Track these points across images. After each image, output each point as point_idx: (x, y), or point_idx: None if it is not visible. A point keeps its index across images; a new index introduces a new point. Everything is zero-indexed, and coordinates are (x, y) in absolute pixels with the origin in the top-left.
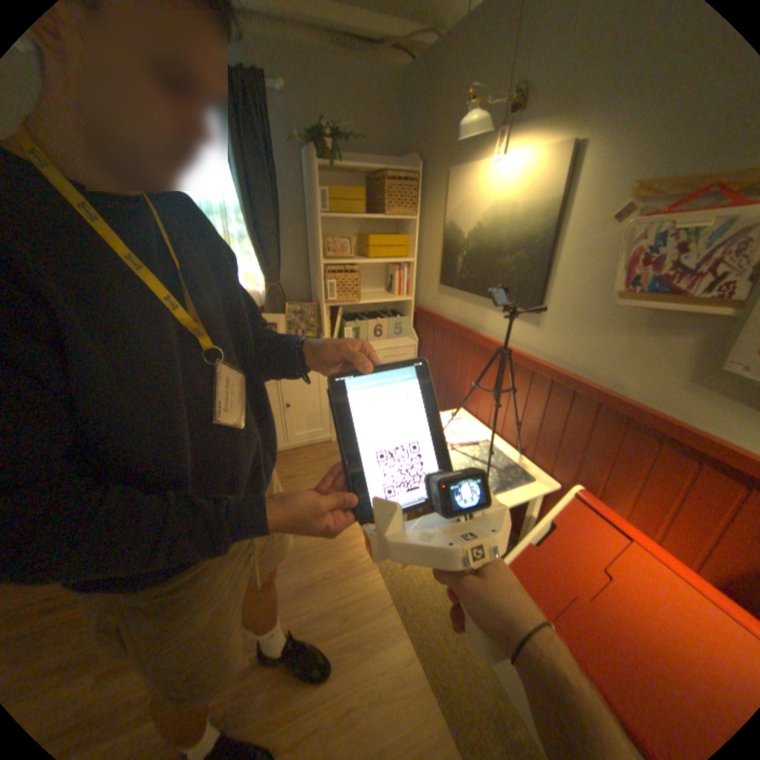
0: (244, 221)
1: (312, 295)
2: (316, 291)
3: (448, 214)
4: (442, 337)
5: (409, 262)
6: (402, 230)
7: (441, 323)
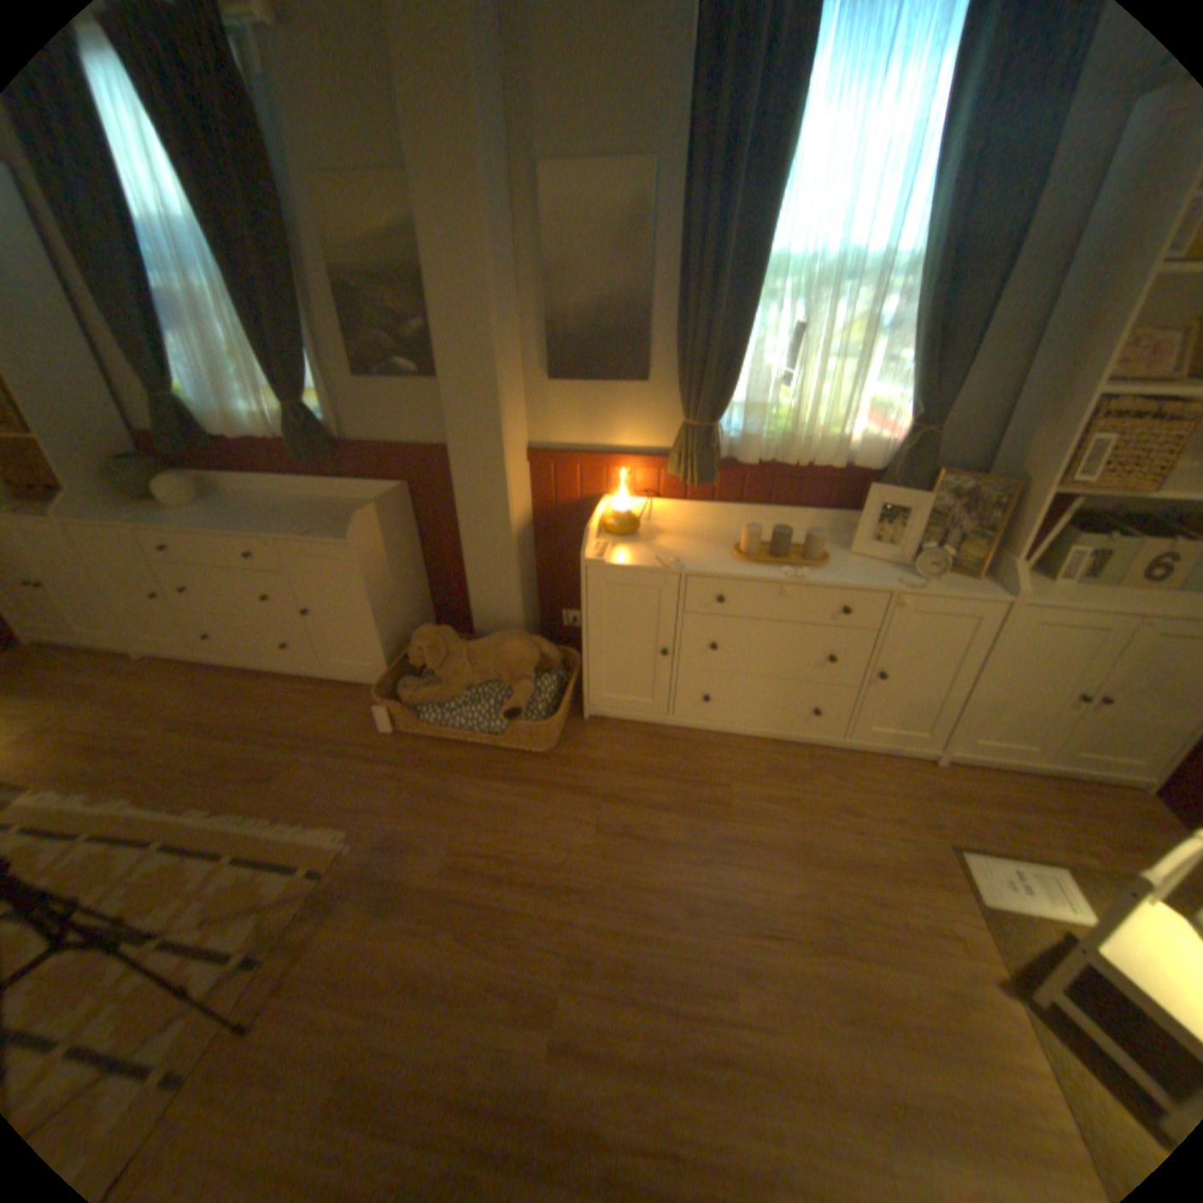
0: (925, 287)
1: (1002, 456)
2: (1030, 452)
3: None
4: None
5: None
6: None
7: None
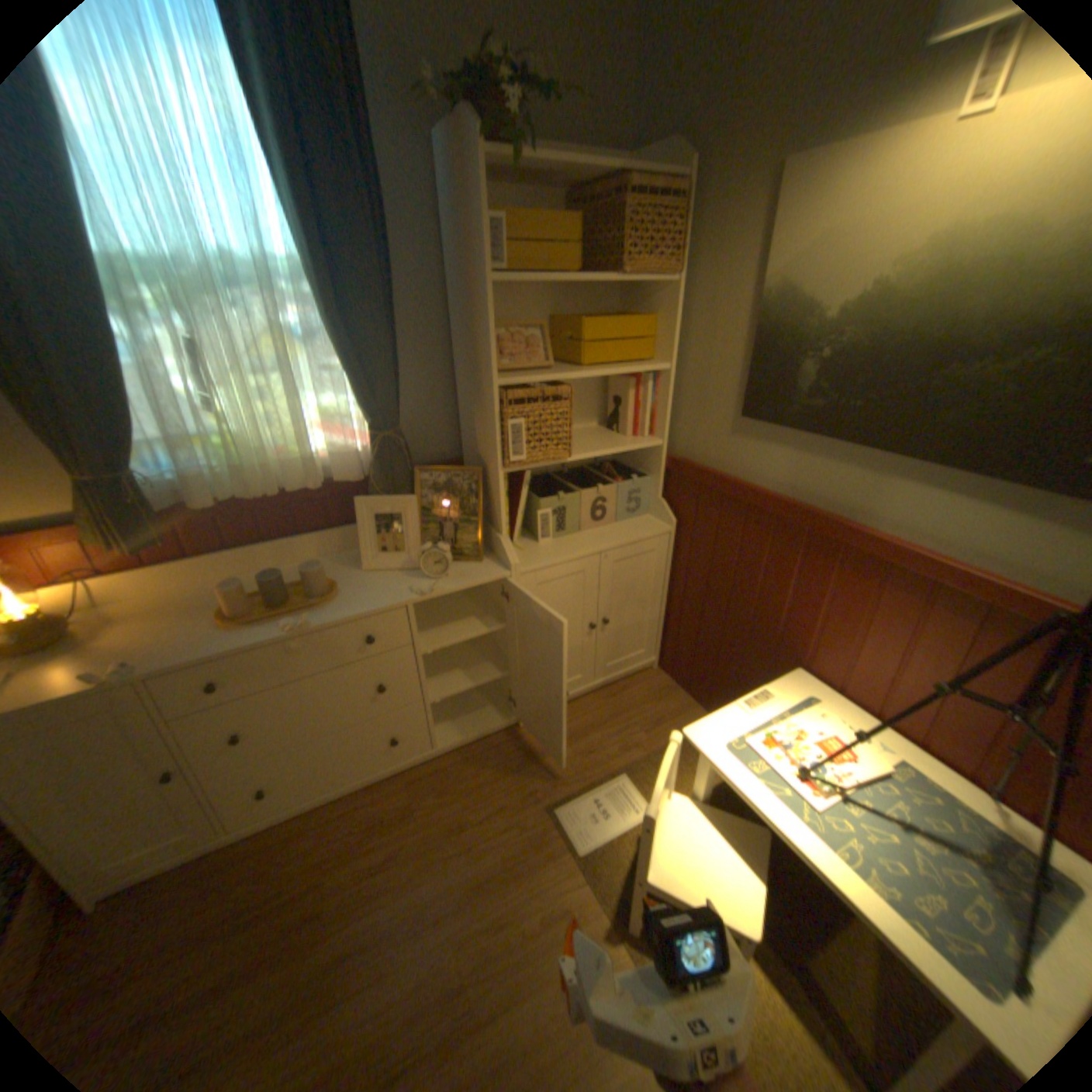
0: (314, 294)
1: (465, 444)
2: (478, 440)
3: (779, 263)
4: (745, 522)
5: (664, 368)
6: (640, 304)
7: (748, 496)
